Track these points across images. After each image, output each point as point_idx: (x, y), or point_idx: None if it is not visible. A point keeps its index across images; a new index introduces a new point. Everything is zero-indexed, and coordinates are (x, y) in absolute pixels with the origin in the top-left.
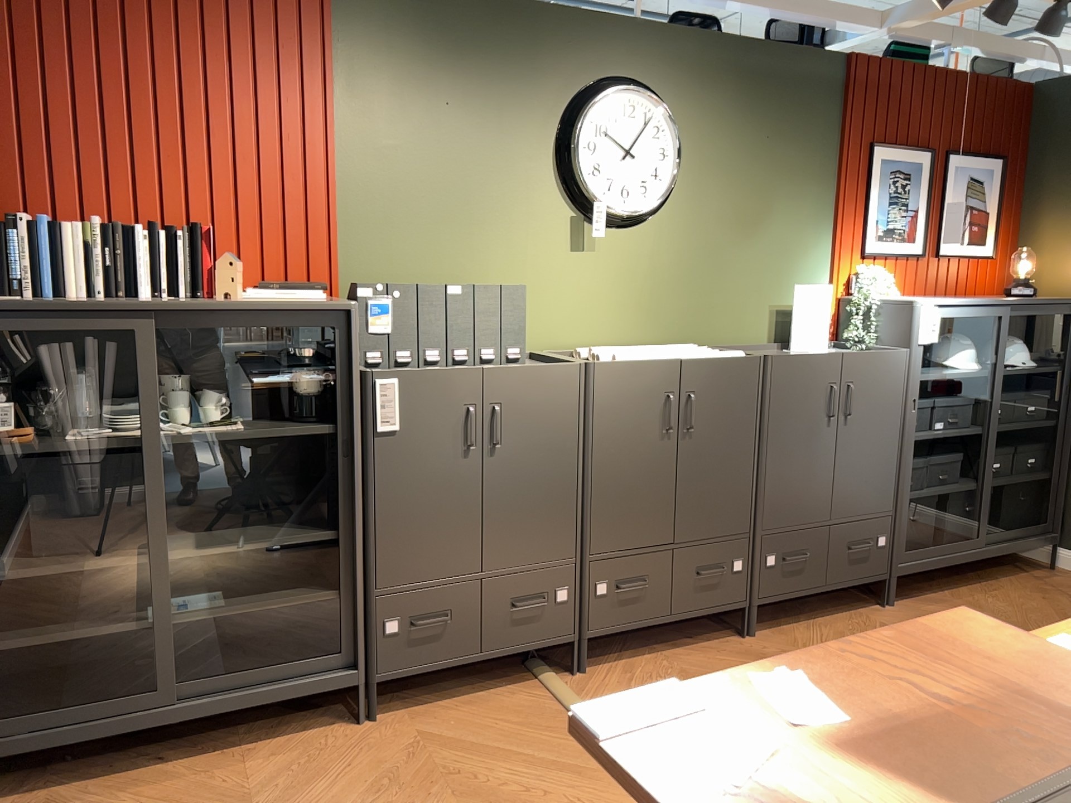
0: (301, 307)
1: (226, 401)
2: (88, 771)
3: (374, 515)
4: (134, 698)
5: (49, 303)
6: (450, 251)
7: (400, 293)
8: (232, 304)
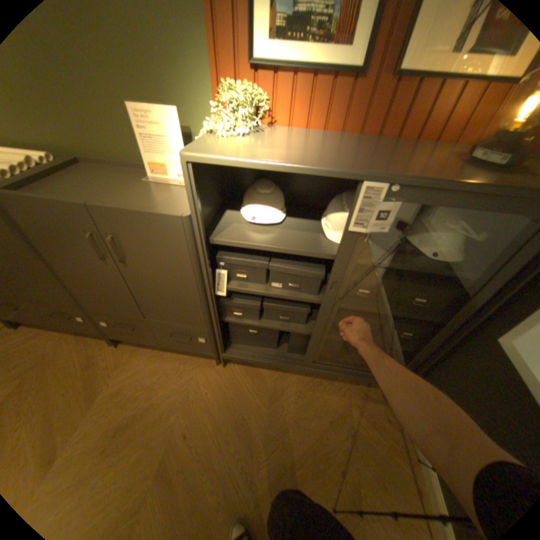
0: None
1: None
2: None
3: None
4: None
5: None
6: None
7: None
8: None
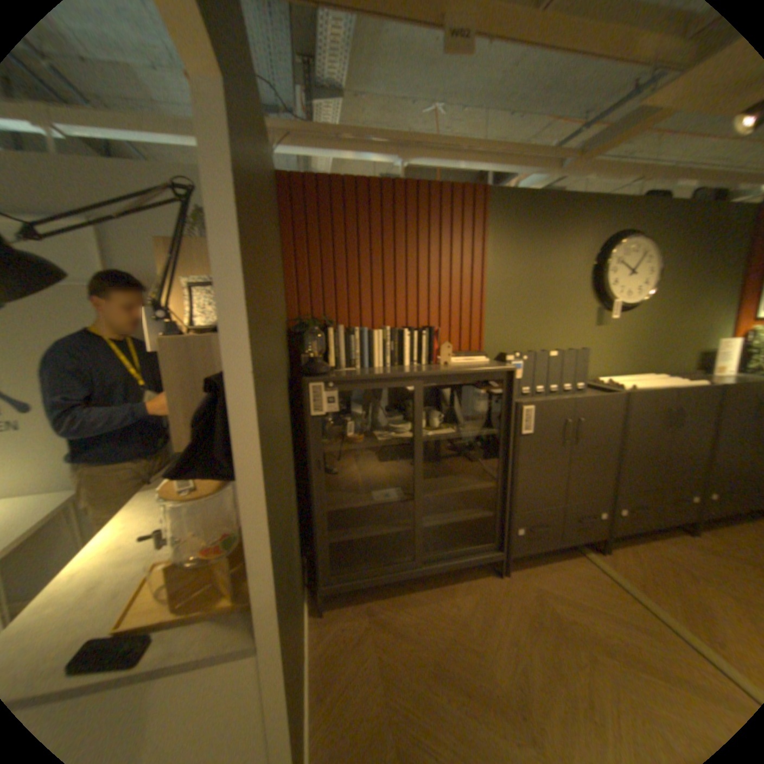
0: (492, 370)
1: (437, 414)
2: (381, 595)
3: (518, 476)
4: (401, 562)
5: (378, 375)
6: (536, 330)
7: (527, 358)
8: (460, 370)
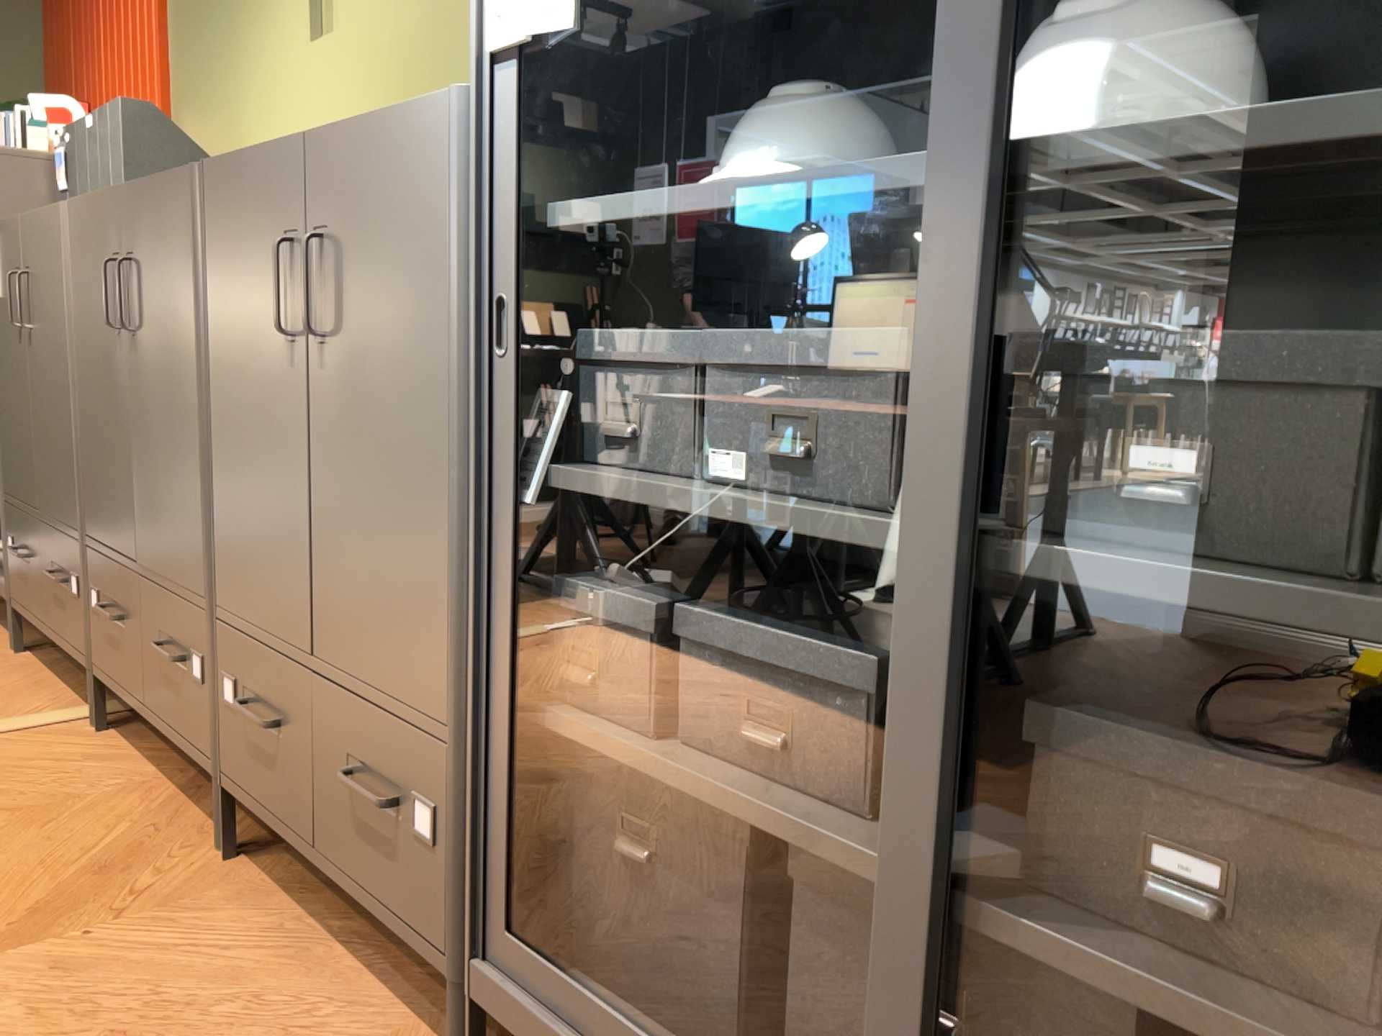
0: None
1: None
2: None
3: None
4: None
5: None
6: (226, 88)
7: (71, 140)
8: None
